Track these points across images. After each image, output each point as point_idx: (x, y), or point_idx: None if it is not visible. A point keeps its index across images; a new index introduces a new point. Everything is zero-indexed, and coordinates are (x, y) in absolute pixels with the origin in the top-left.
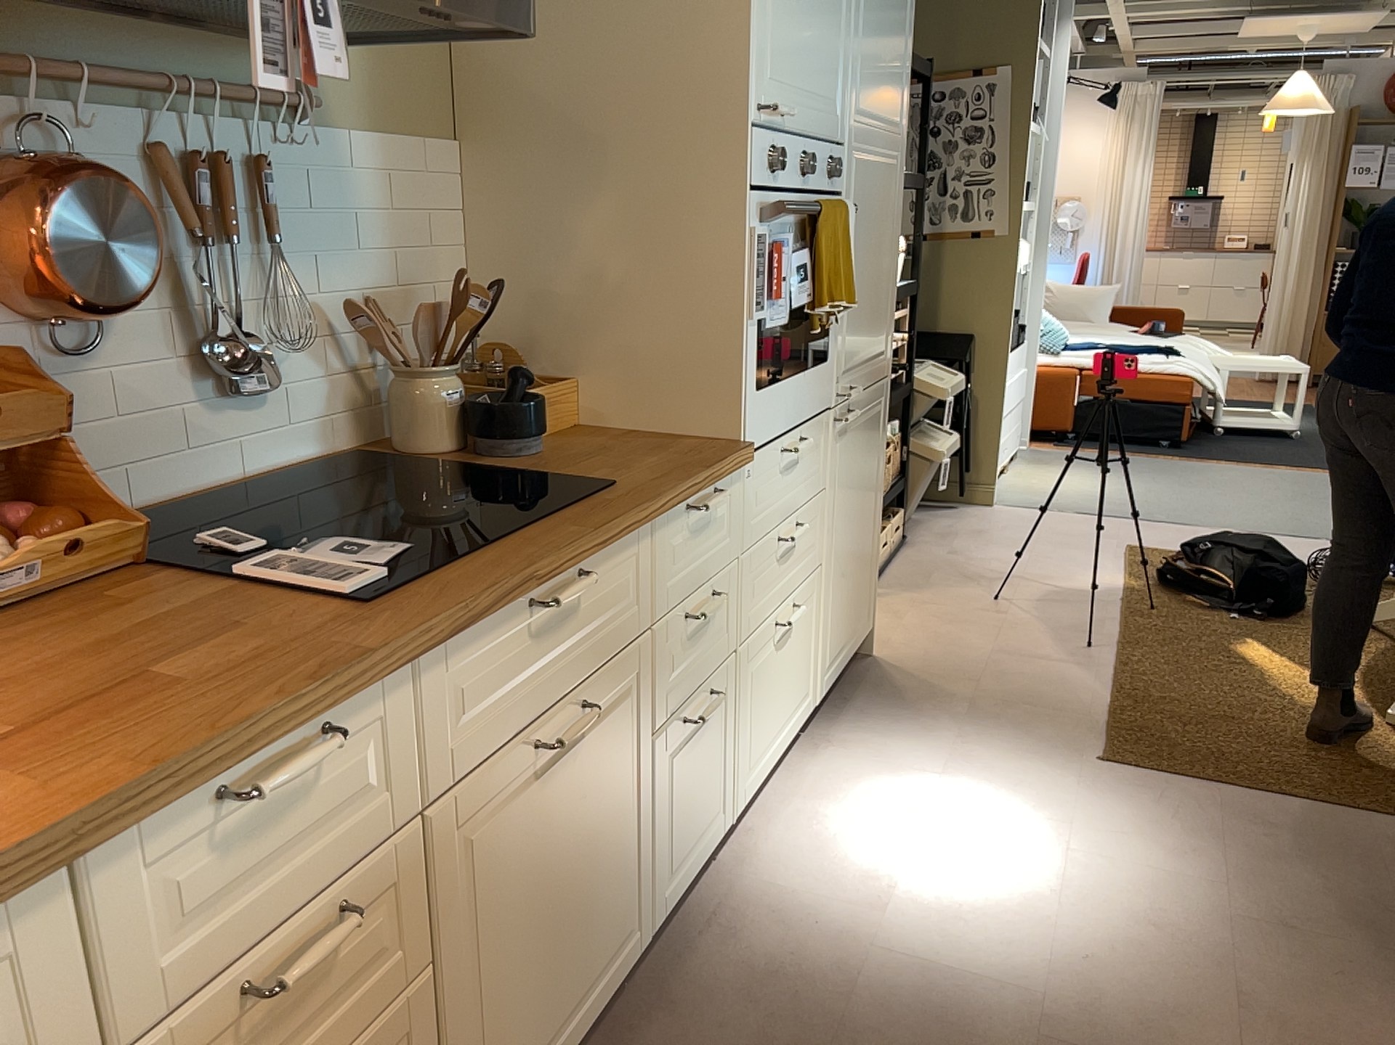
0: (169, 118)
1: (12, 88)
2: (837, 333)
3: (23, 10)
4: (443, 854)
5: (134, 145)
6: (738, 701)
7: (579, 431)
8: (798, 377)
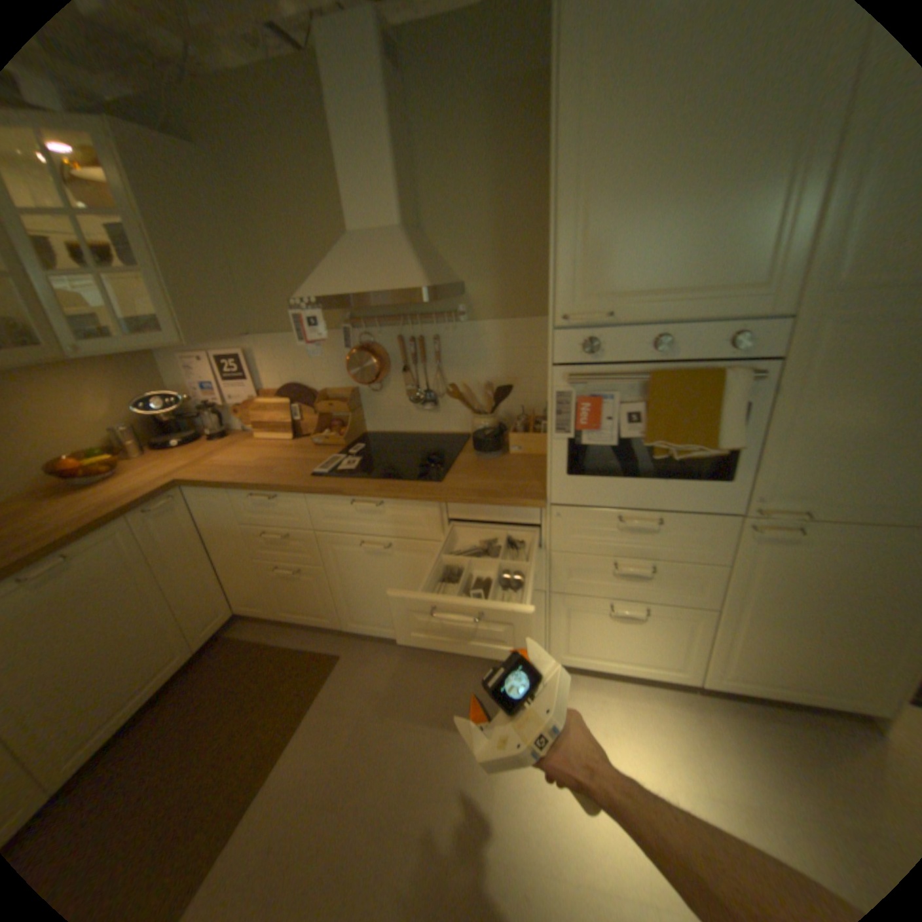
0: (405, 327)
1: (365, 325)
2: (761, 465)
3: (368, 305)
4: (325, 546)
5: (395, 336)
6: (551, 616)
7: (536, 458)
8: (649, 481)
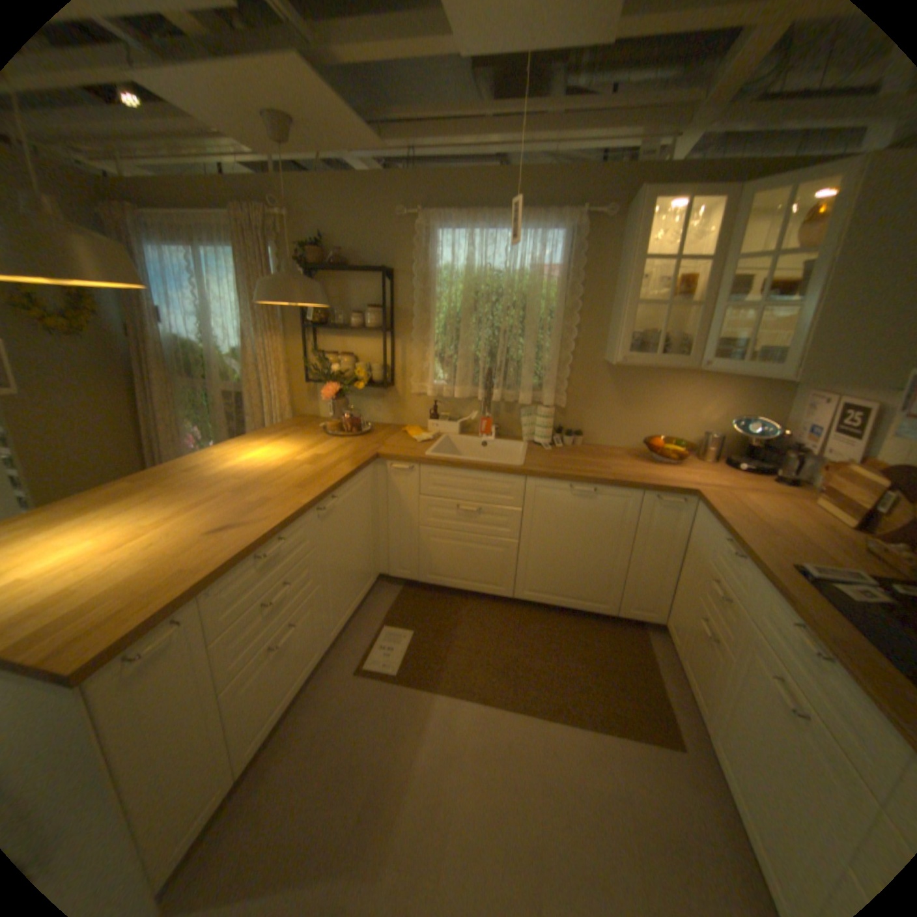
0: None
1: None
2: None
3: None
4: (750, 643)
5: None
6: None
7: None
8: None
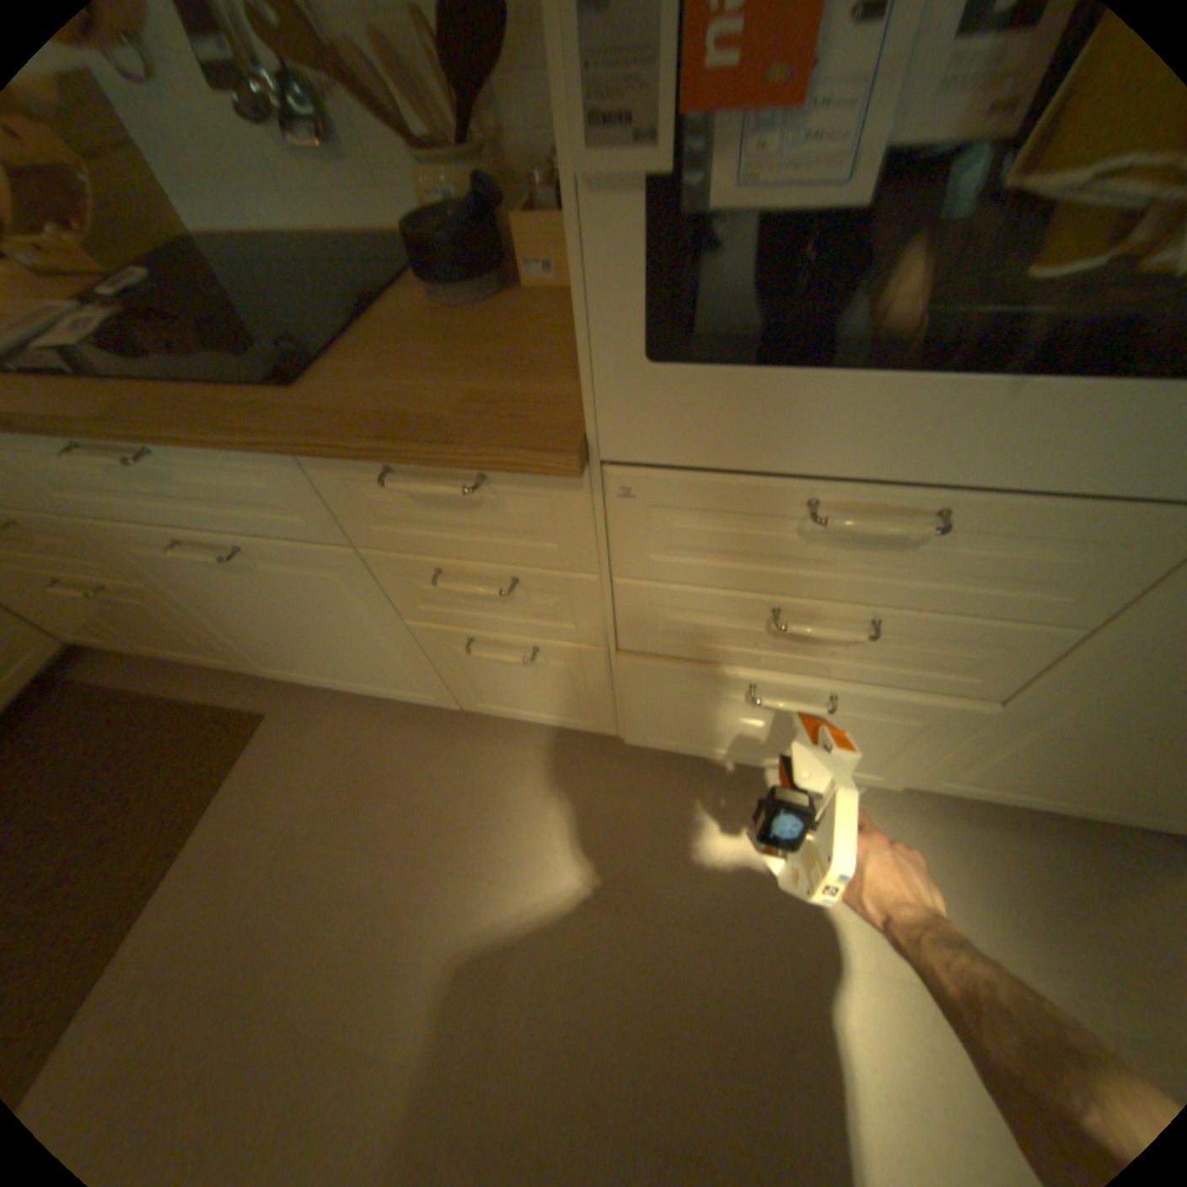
0: None
1: None
2: None
3: None
4: (105, 543)
5: None
6: (625, 683)
7: None
8: (963, 376)
